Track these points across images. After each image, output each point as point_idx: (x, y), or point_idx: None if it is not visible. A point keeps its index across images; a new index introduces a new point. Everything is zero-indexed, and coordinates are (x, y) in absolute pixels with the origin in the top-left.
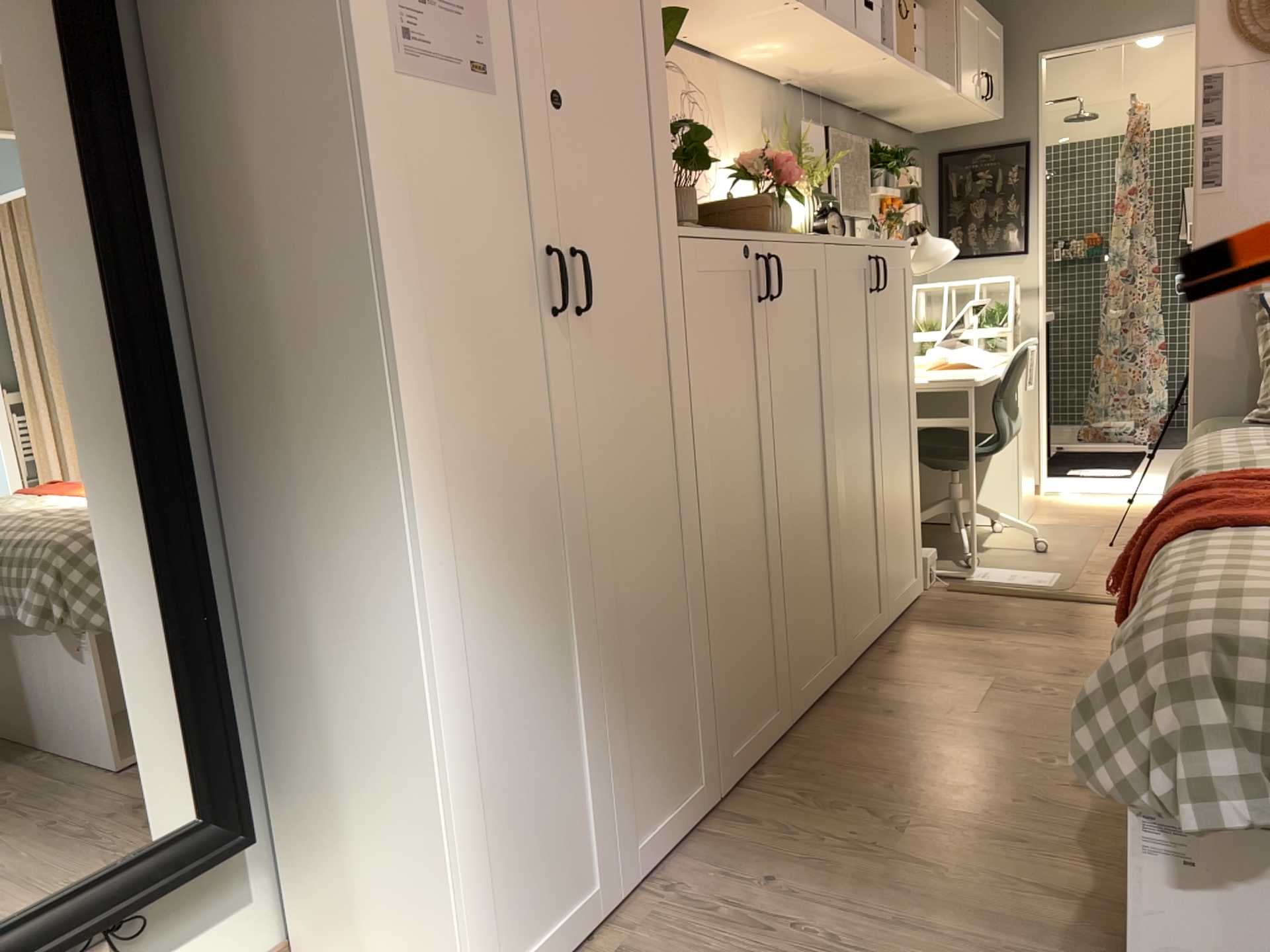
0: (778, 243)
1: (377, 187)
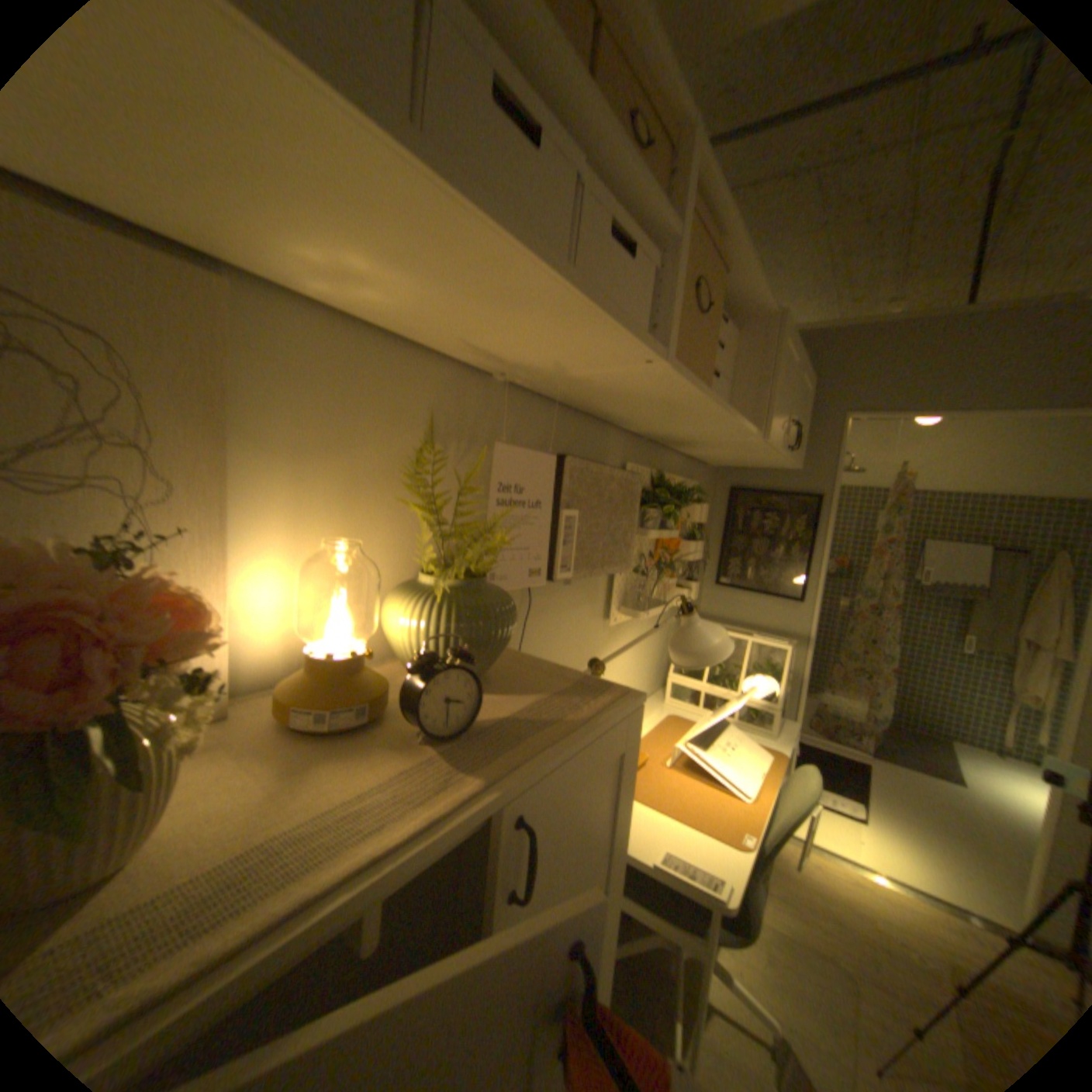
0: None
1: None
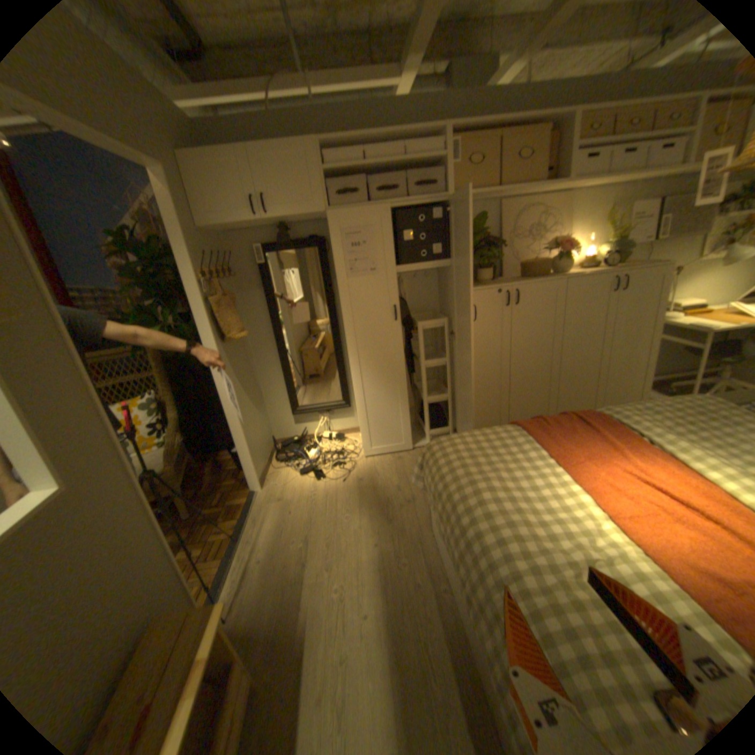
0: (524, 286)
1: (344, 303)
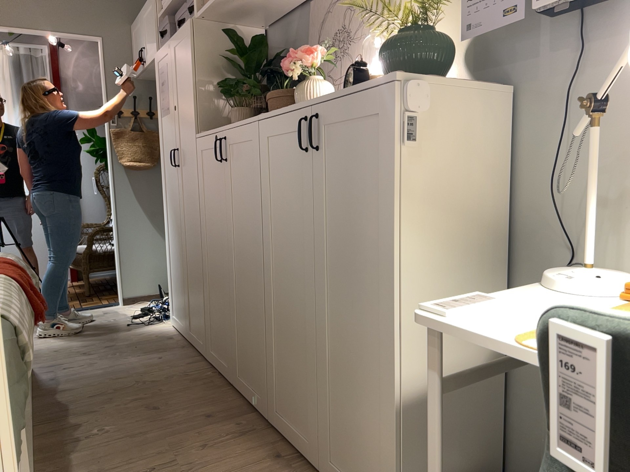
0: (228, 131)
1: (160, 142)
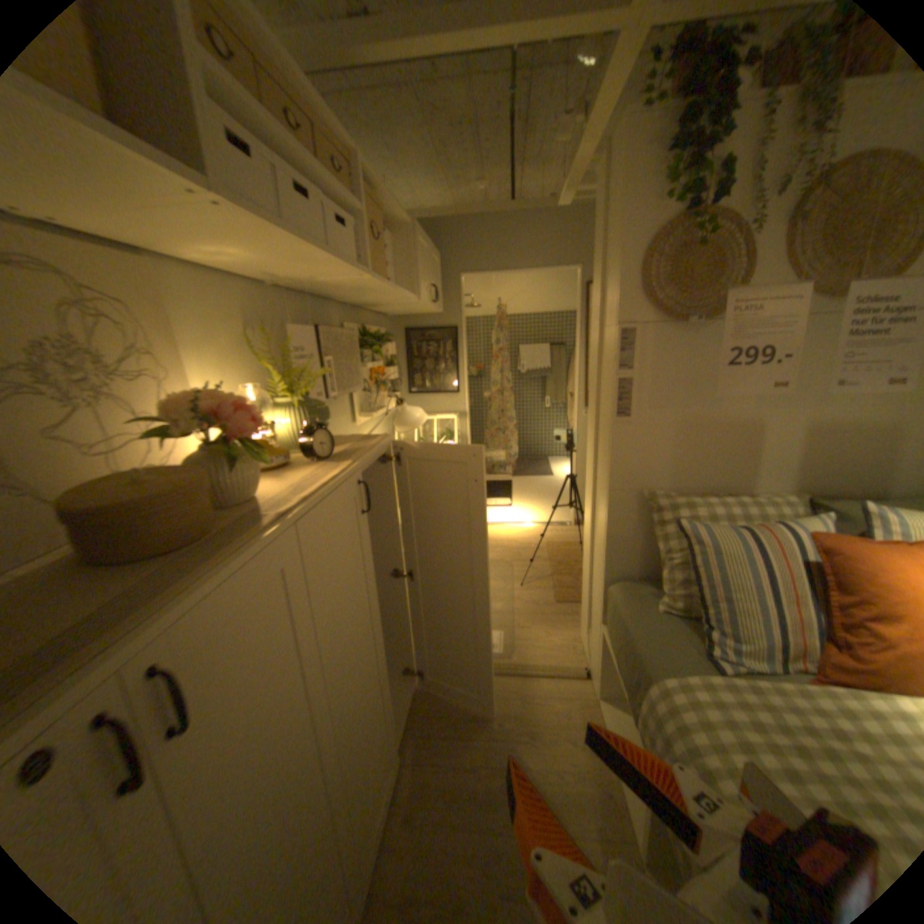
0: (181, 618)
1: None
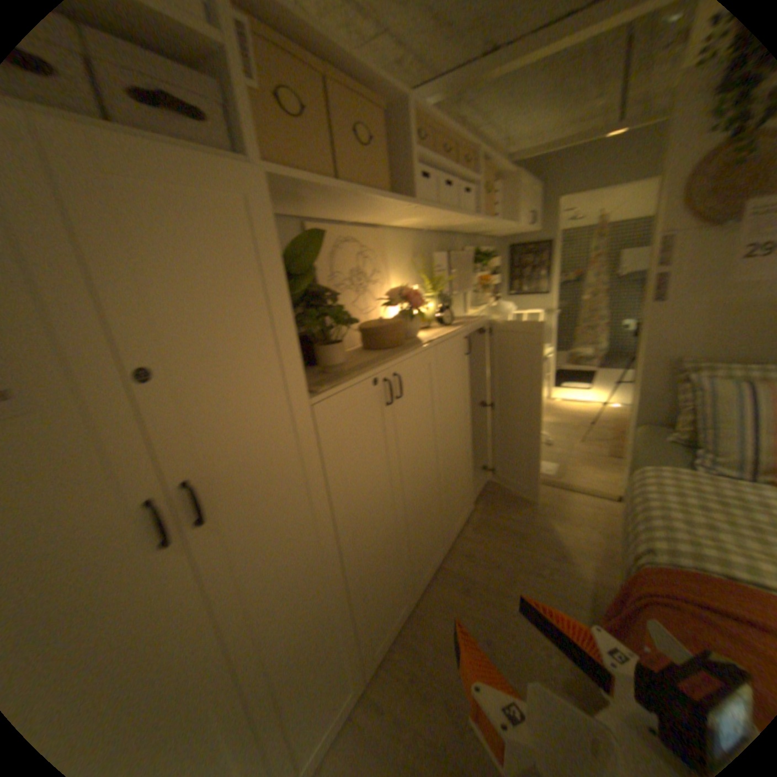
0: (401, 364)
1: None
